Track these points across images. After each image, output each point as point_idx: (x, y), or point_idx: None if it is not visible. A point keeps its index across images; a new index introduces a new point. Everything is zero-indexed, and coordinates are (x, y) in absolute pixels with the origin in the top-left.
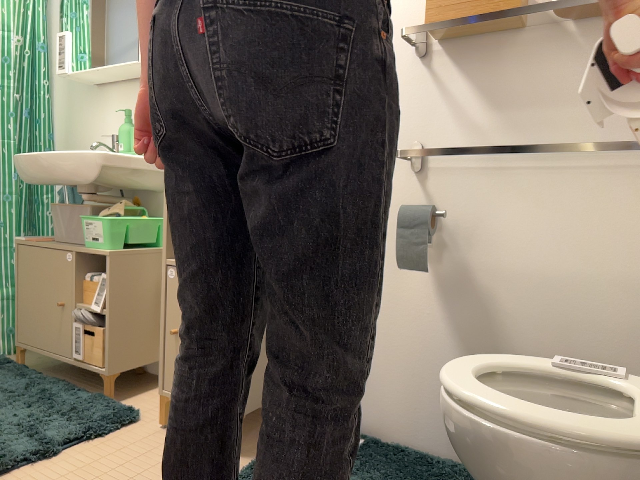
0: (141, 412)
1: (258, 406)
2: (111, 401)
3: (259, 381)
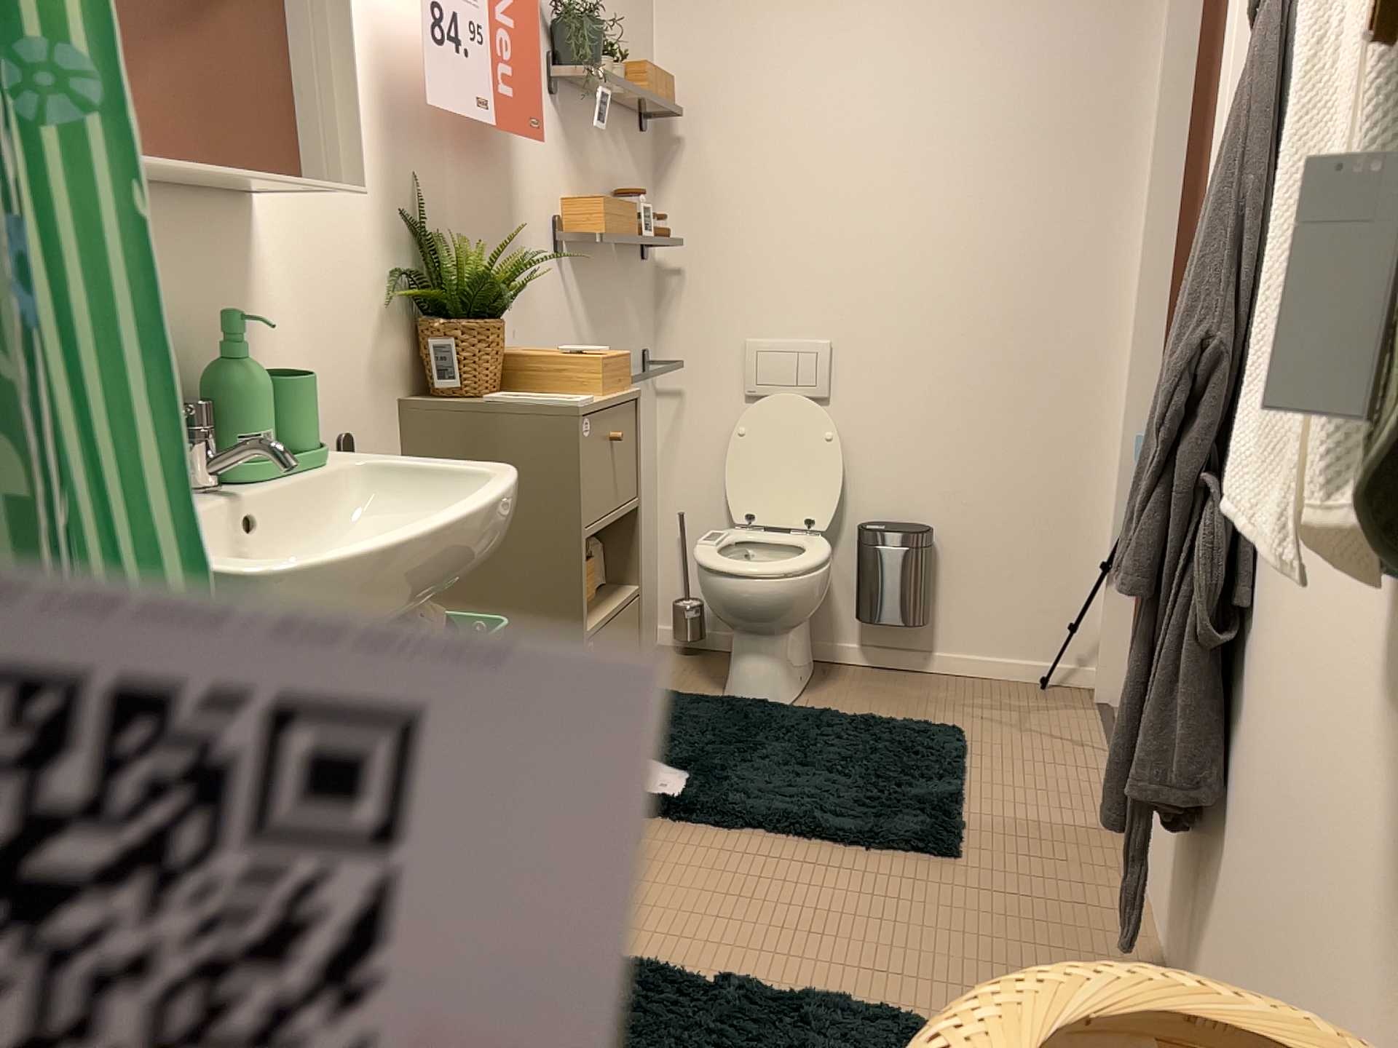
0: None
1: None
2: None
3: None
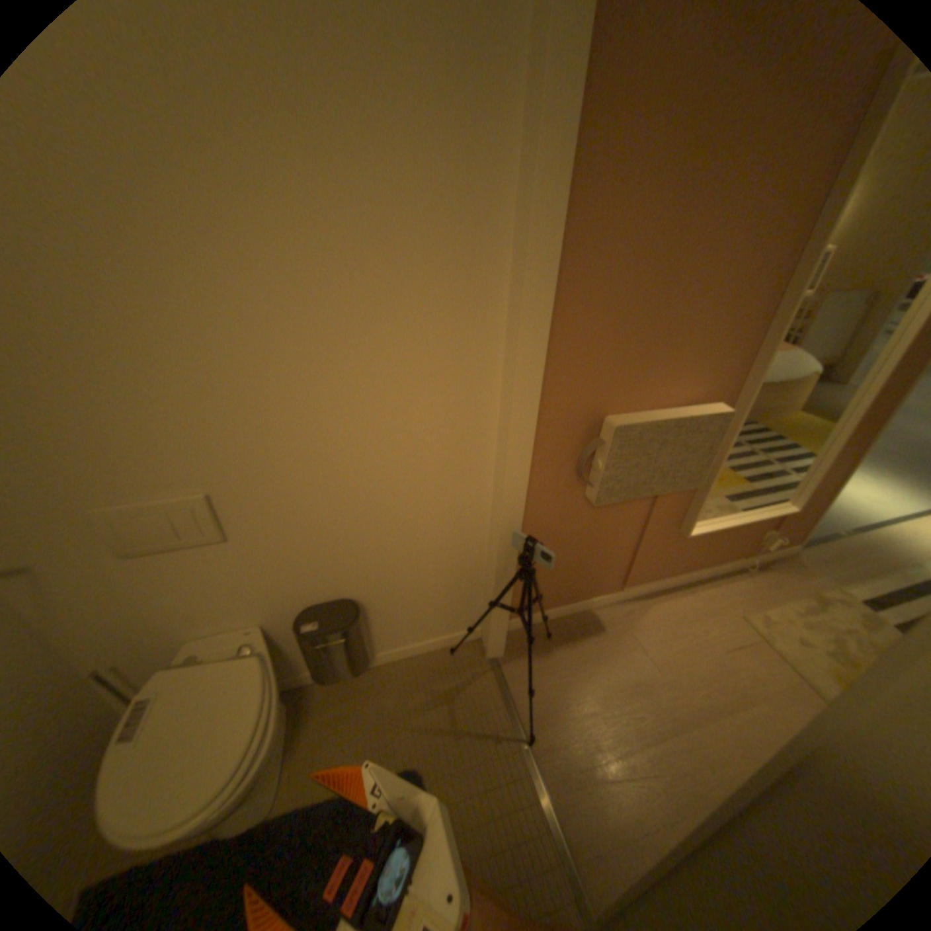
0: None
1: None
2: None
3: None
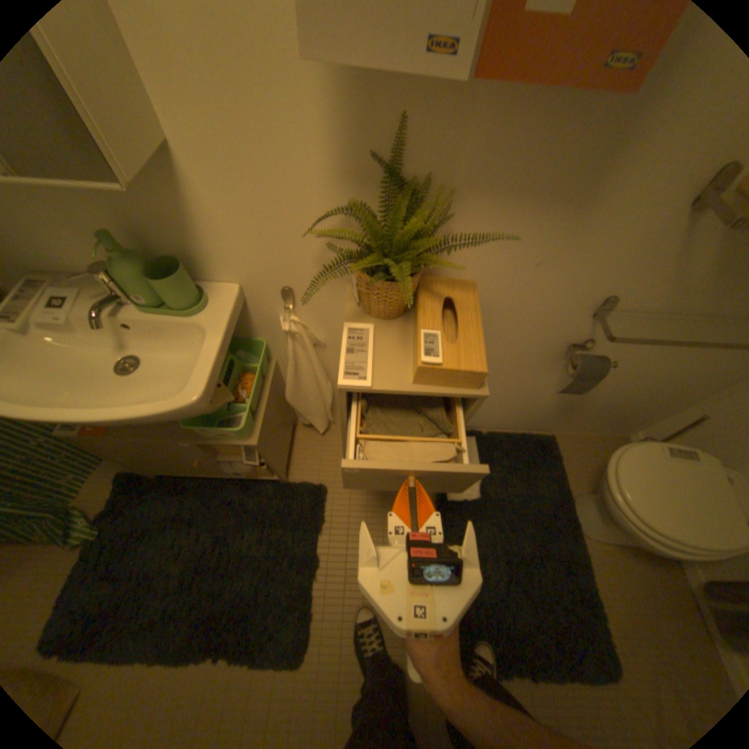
0: (318, 478)
1: None
2: (294, 487)
3: None
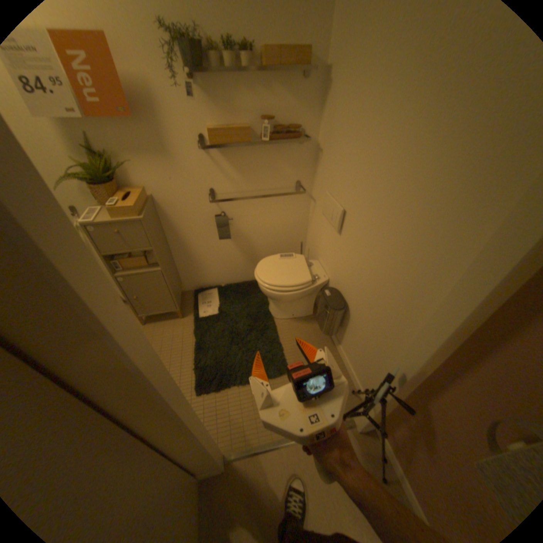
0: None
1: (180, 300)
2: None
3: (178, 293)
